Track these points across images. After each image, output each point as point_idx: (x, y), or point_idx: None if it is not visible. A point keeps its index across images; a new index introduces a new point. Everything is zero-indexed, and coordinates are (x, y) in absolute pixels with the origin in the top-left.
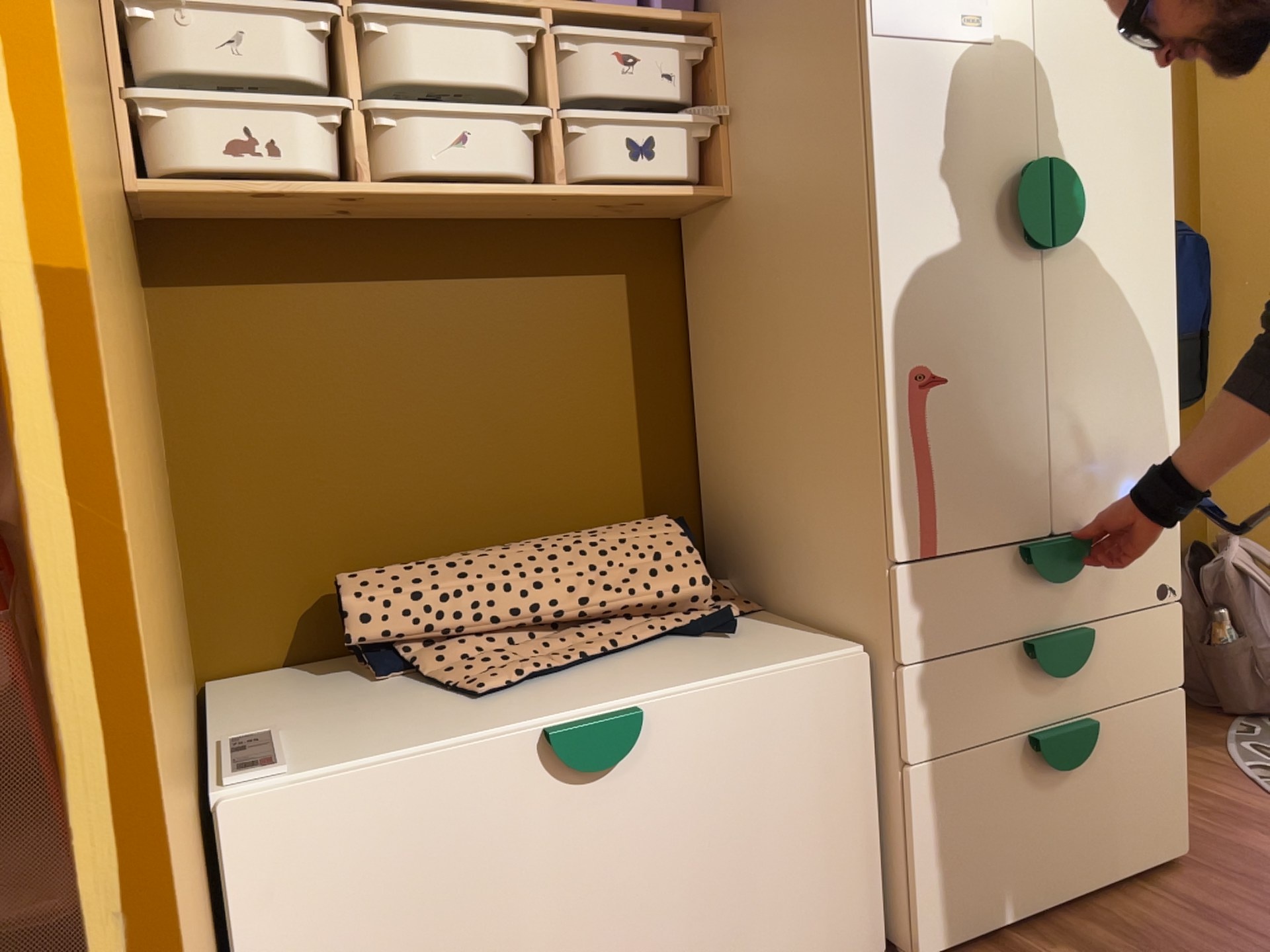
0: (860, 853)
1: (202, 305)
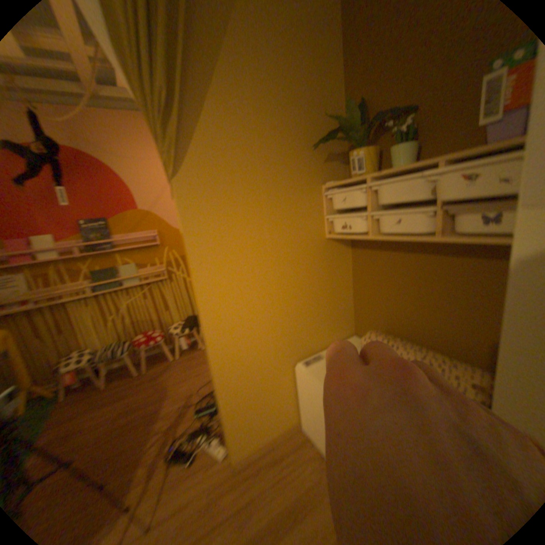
0: None
1: (360, 252)
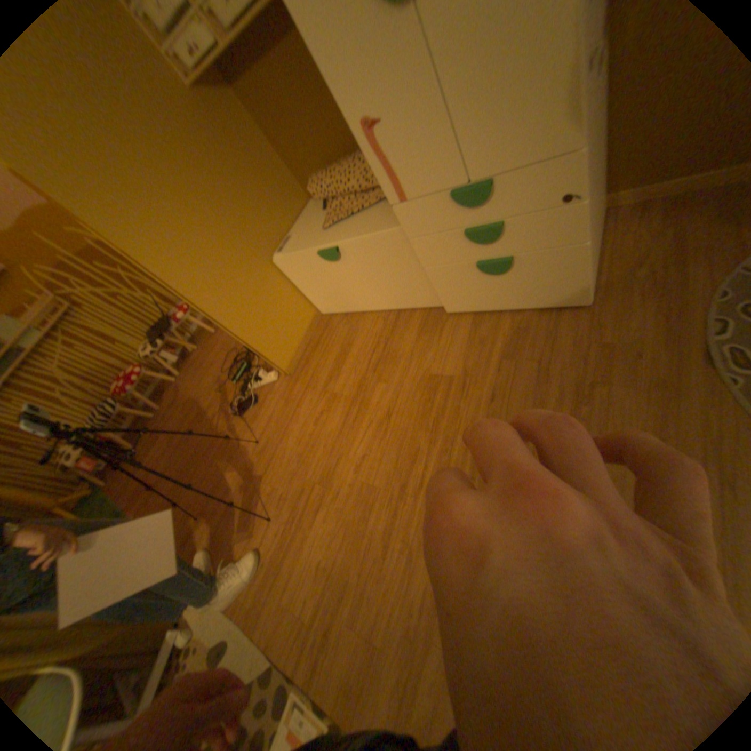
0: (425, 281)
1: (241, 84)
